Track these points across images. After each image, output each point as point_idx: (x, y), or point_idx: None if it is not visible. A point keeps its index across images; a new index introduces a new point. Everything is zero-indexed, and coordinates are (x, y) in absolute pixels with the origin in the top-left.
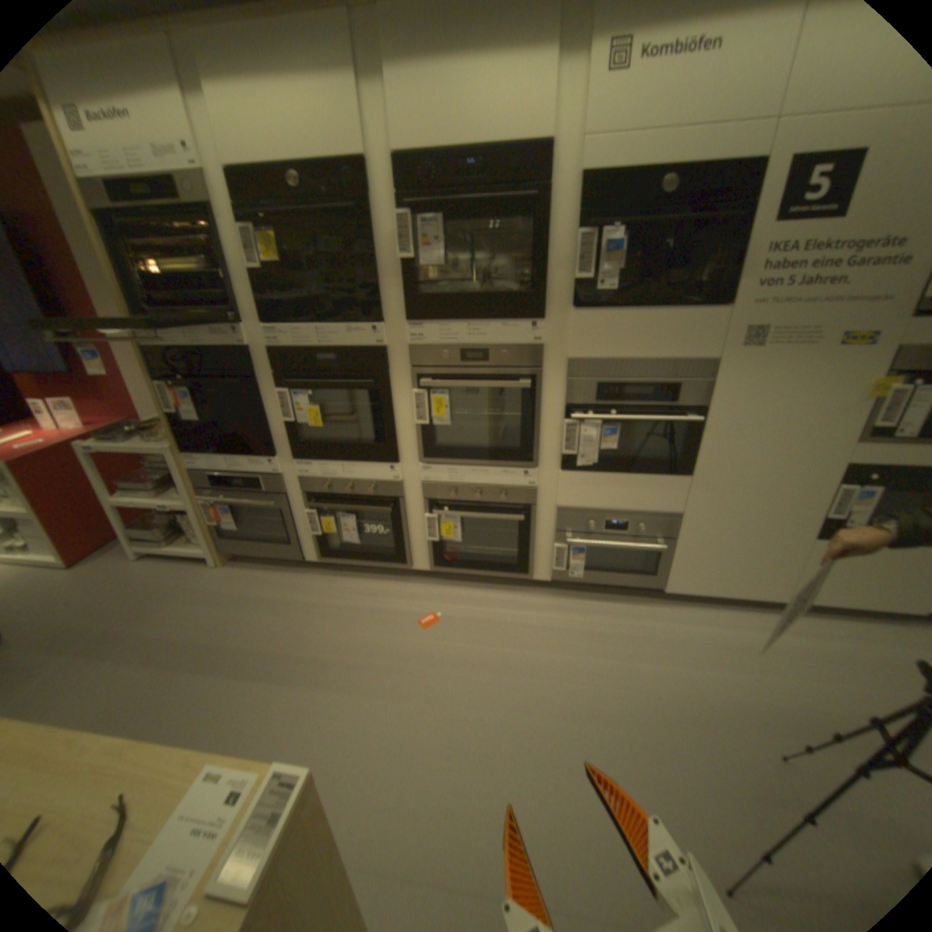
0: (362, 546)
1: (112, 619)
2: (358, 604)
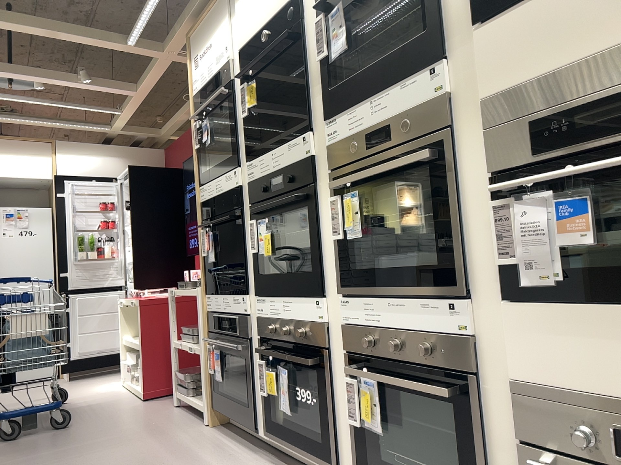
0: (297, 420)
1: (120, 433)
2: None
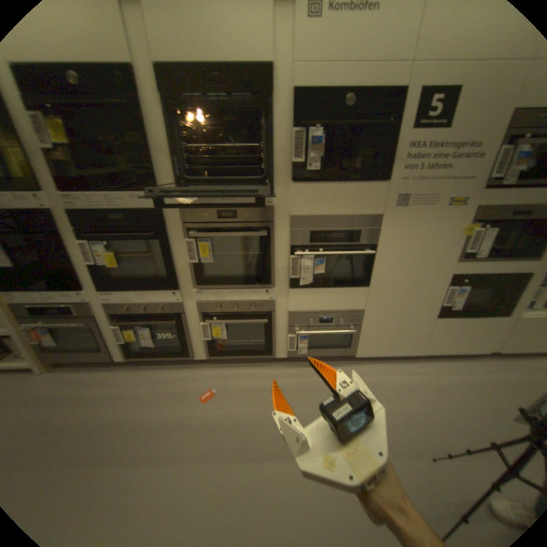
0: (155, 348)
1: None
2: (154, 390)
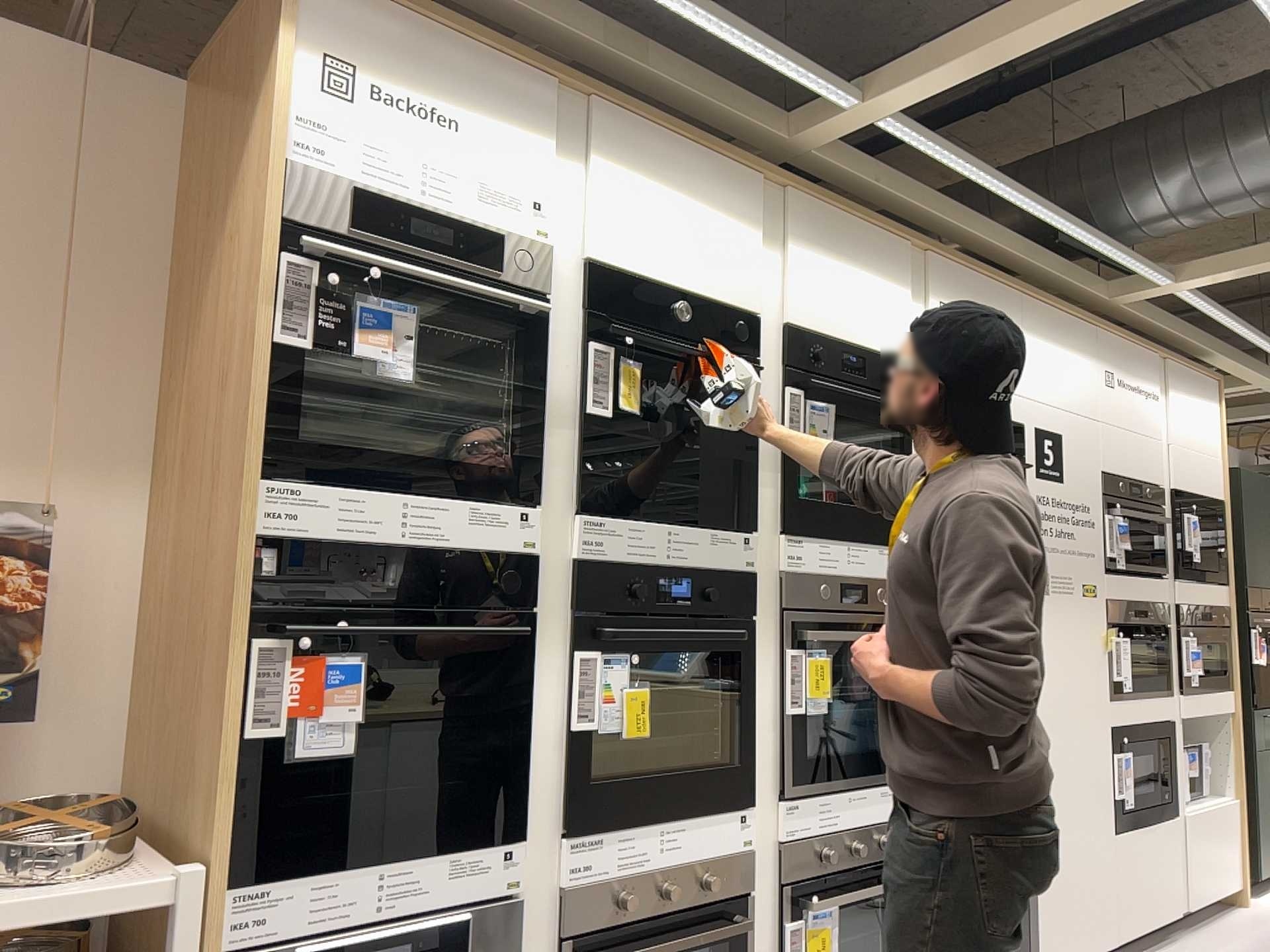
0: None
1: None
2: None
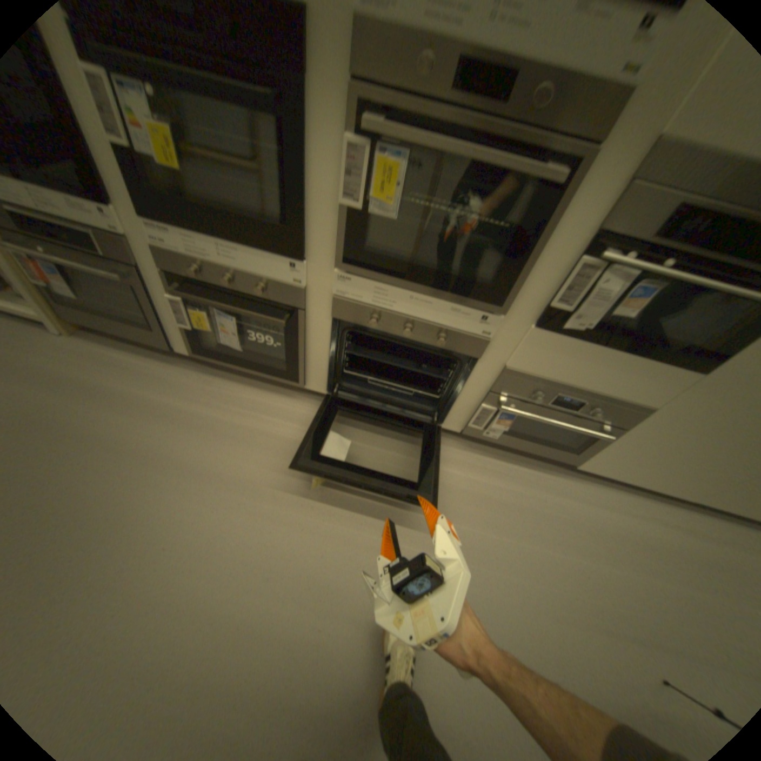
0: (246, 350)
1: None
2: (236, 416)
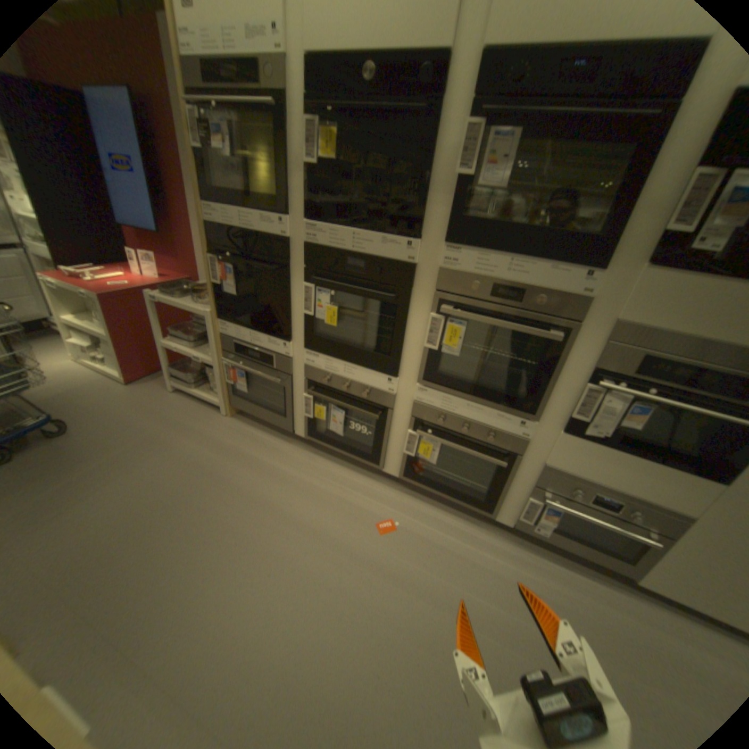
0: (345, 437)
1: (143, 436)
2: (329, 487)
